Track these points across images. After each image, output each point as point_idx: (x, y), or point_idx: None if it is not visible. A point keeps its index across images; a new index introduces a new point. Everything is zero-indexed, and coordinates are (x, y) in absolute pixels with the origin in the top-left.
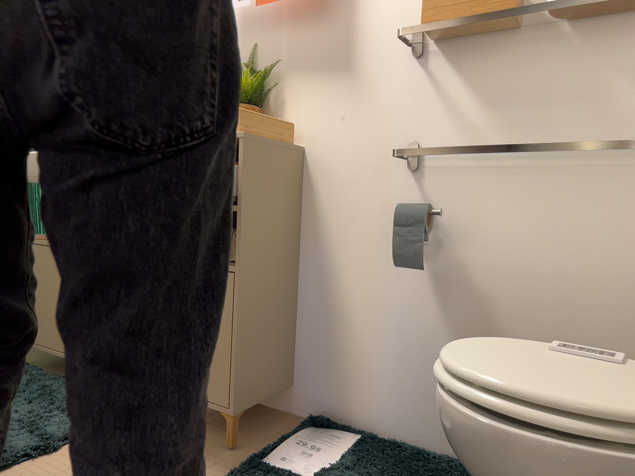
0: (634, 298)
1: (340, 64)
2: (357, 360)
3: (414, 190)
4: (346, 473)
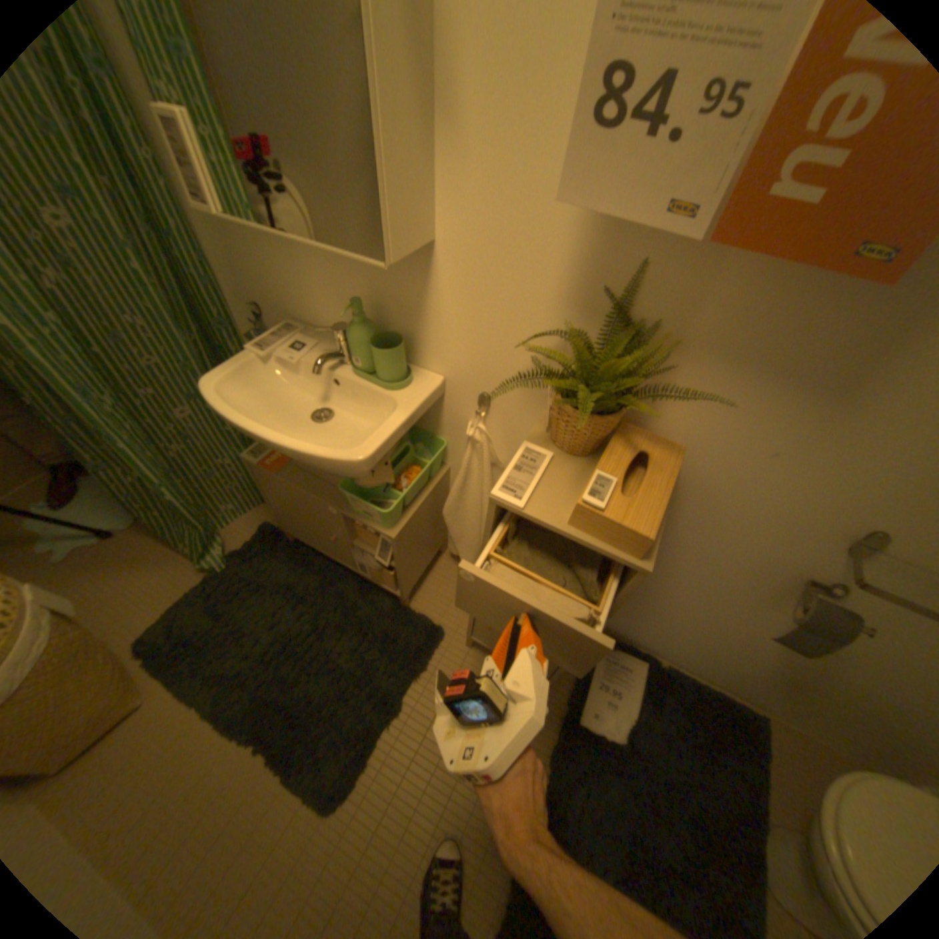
0: None
1: (832, 378)
2: (662, 623)
3: (838, 567)
4: (655, 737)
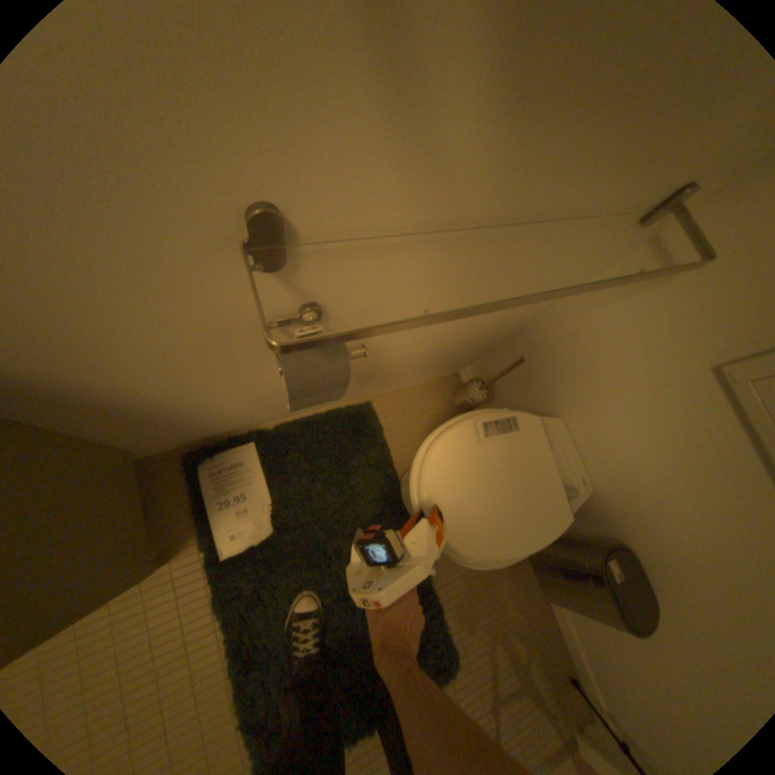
0: (509, 312)
1: None
2: (219, 416)
3: (276, 287)
4: (290, 503)
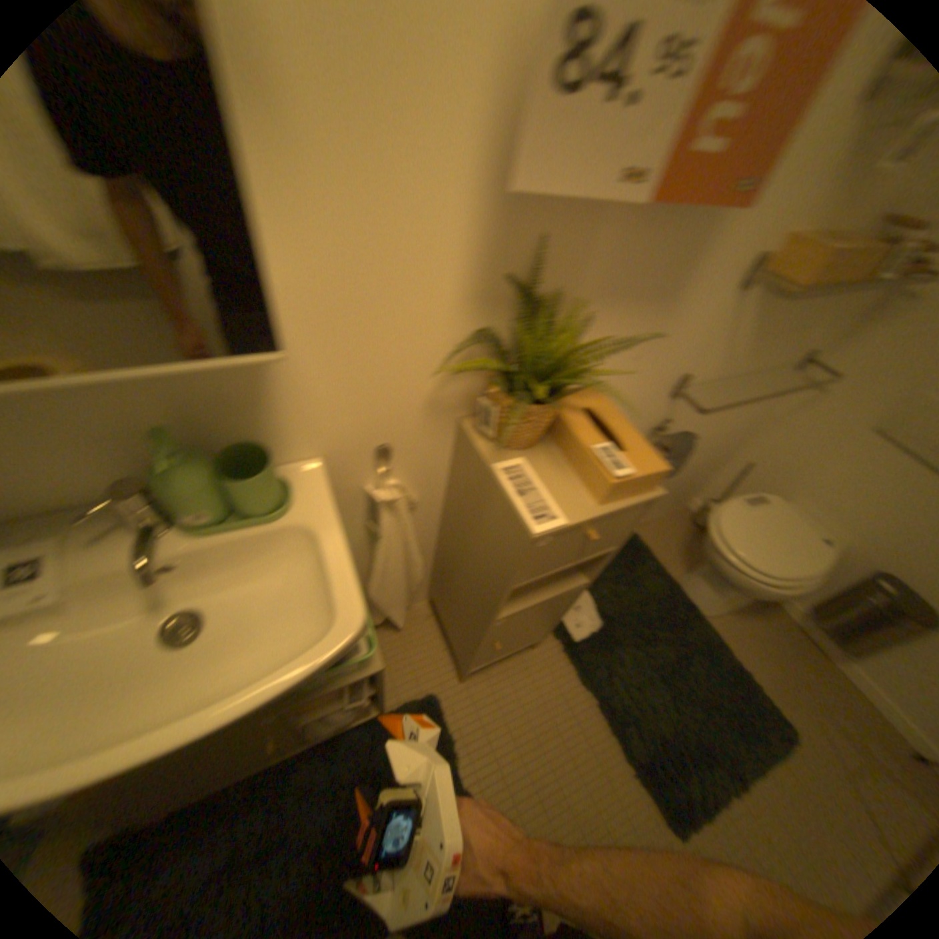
0: (734, 436)
1: (667, 288)
2: None
3: (665, 412)
4: (609, 601)
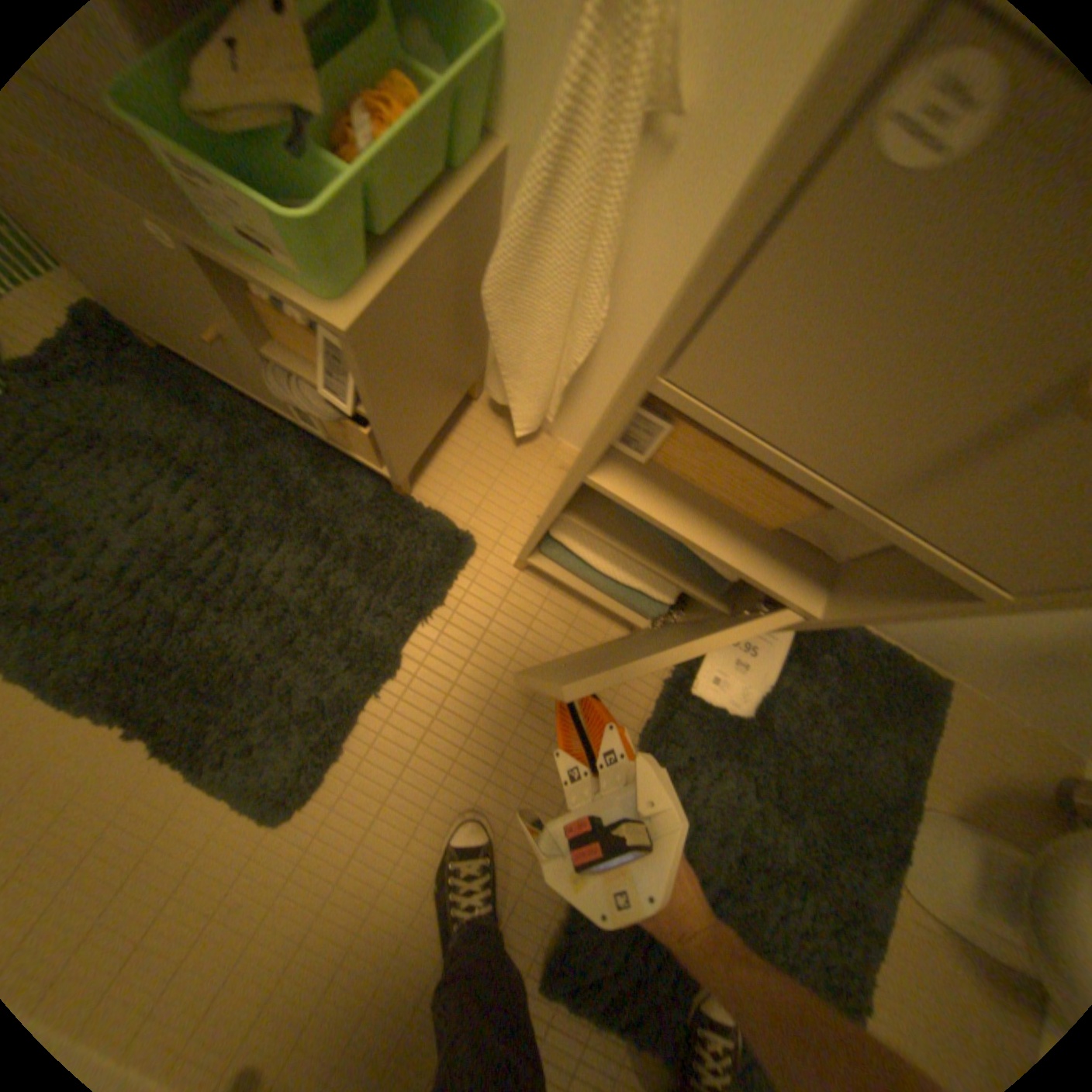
0: None
1: None
2: None
3: None
4: (798, 708)
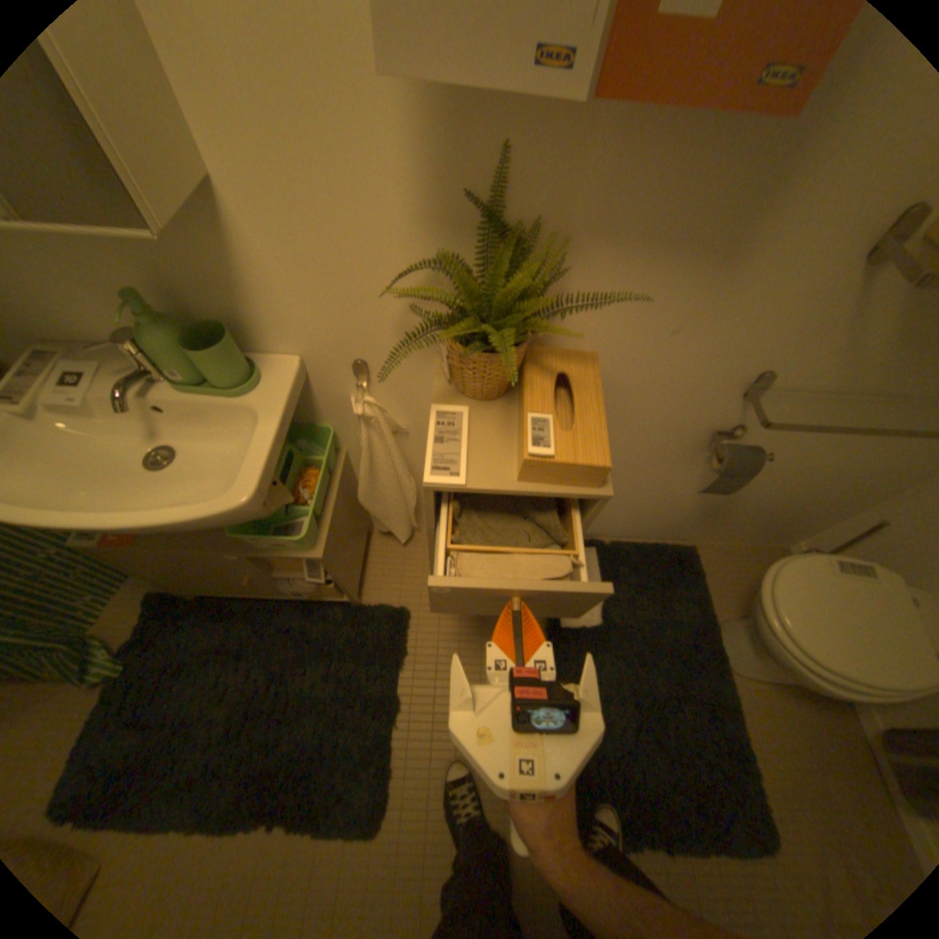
0: (869, 477)
1: (717, 239)
2: None
3: (734, 413)
4: (620, 606)
